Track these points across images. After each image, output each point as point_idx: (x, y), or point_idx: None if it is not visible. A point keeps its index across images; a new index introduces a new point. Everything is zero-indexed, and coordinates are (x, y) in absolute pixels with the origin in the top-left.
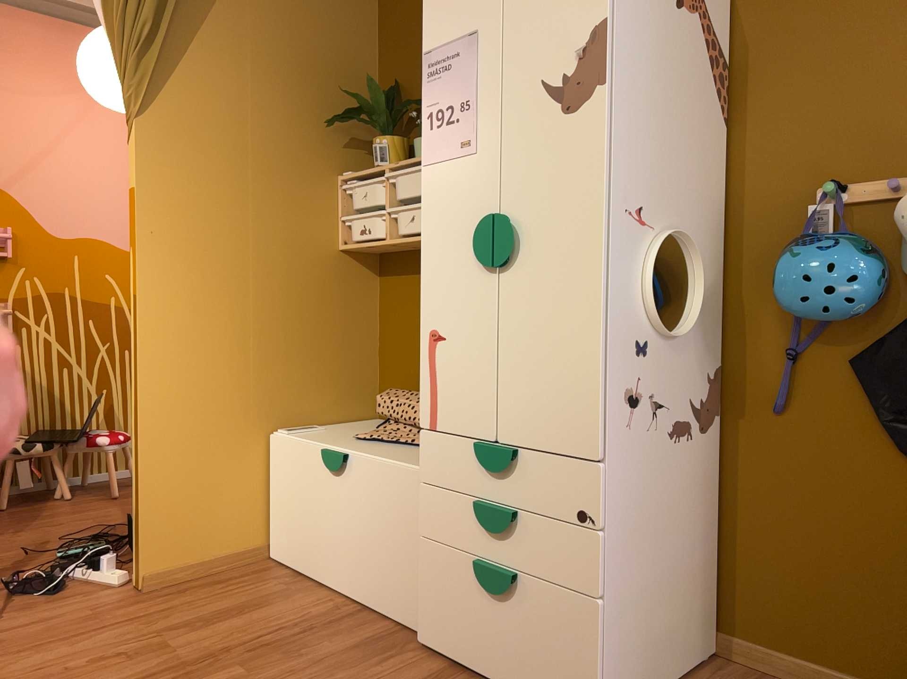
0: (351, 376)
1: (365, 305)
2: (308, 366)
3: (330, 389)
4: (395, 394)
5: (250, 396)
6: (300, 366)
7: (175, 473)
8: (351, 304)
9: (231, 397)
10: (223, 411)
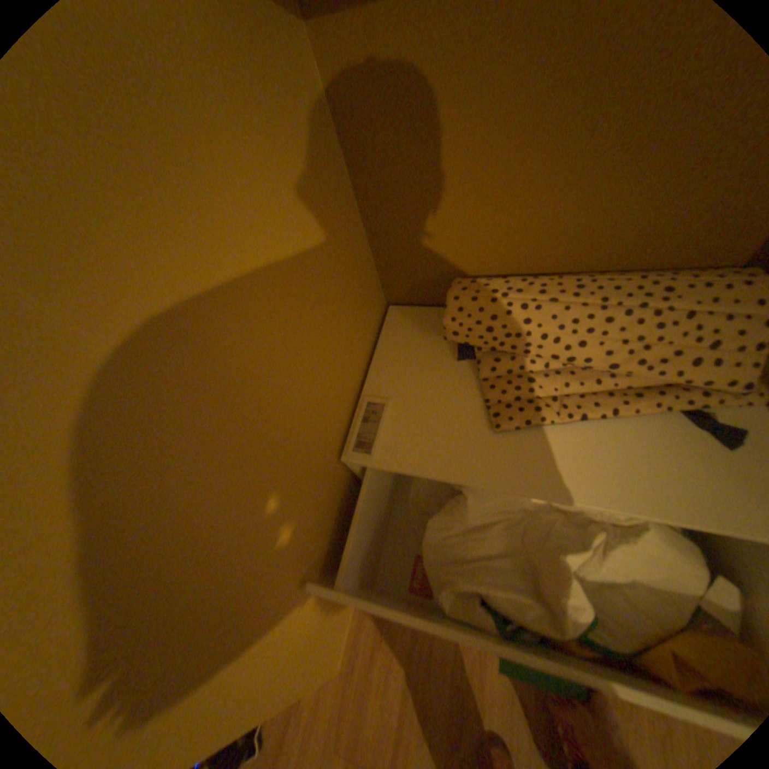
0: (354, 286)
1: (317, 132)
2: (318, 341)
3: (348, 331)
4: (480, 306)
5: (295, 475)
6: (312, 355)
7: (299, 635)
8: (303, 153)
9: (281, 513)
10: (287, 536)
